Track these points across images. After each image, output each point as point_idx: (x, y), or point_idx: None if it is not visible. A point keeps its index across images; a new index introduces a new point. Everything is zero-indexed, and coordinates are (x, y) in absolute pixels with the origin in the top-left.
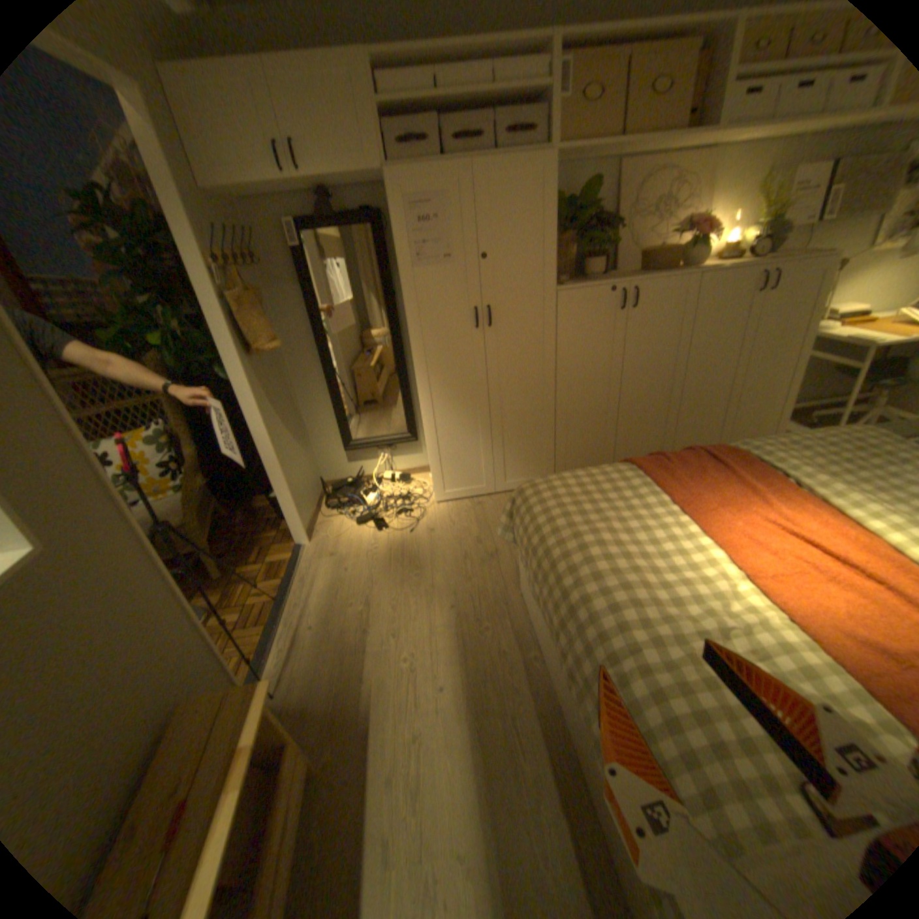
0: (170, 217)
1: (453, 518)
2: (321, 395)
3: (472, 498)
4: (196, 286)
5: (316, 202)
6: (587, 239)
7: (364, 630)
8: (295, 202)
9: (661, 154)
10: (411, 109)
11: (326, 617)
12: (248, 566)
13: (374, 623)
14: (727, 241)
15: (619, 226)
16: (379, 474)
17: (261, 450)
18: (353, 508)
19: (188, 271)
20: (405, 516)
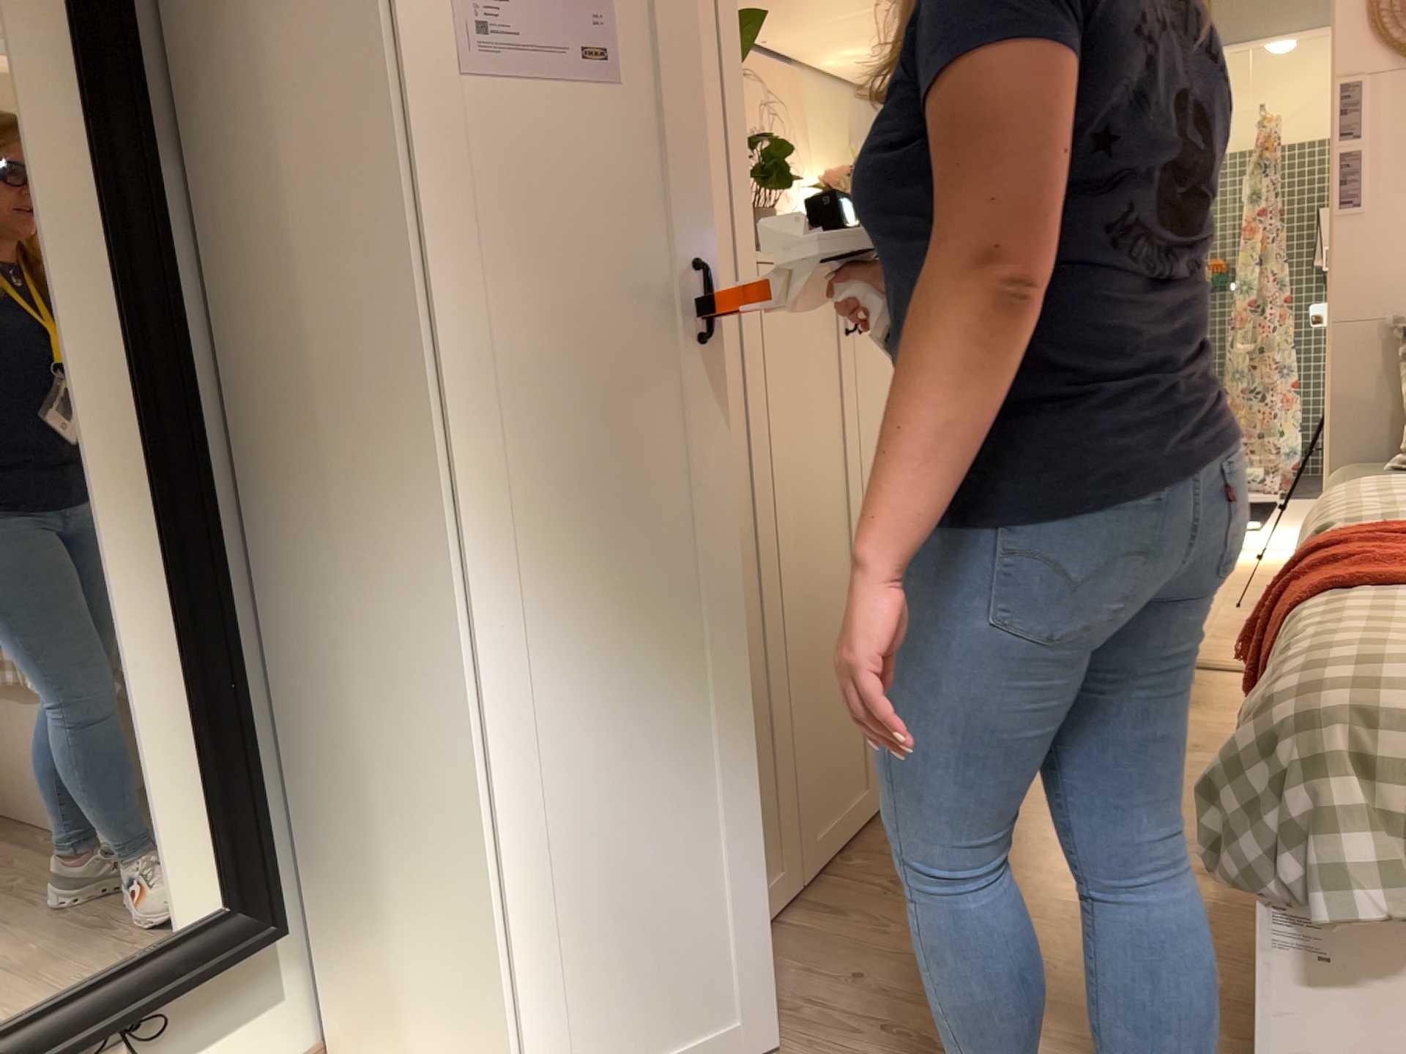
0: None
1: None
2: None
3: None
4: None
5: None
6: None
7: None
8: None
9: None
10: None
11: None
12: None
13: None
14: None
15: None
16: None
17: None
18: None
19: None
20: None
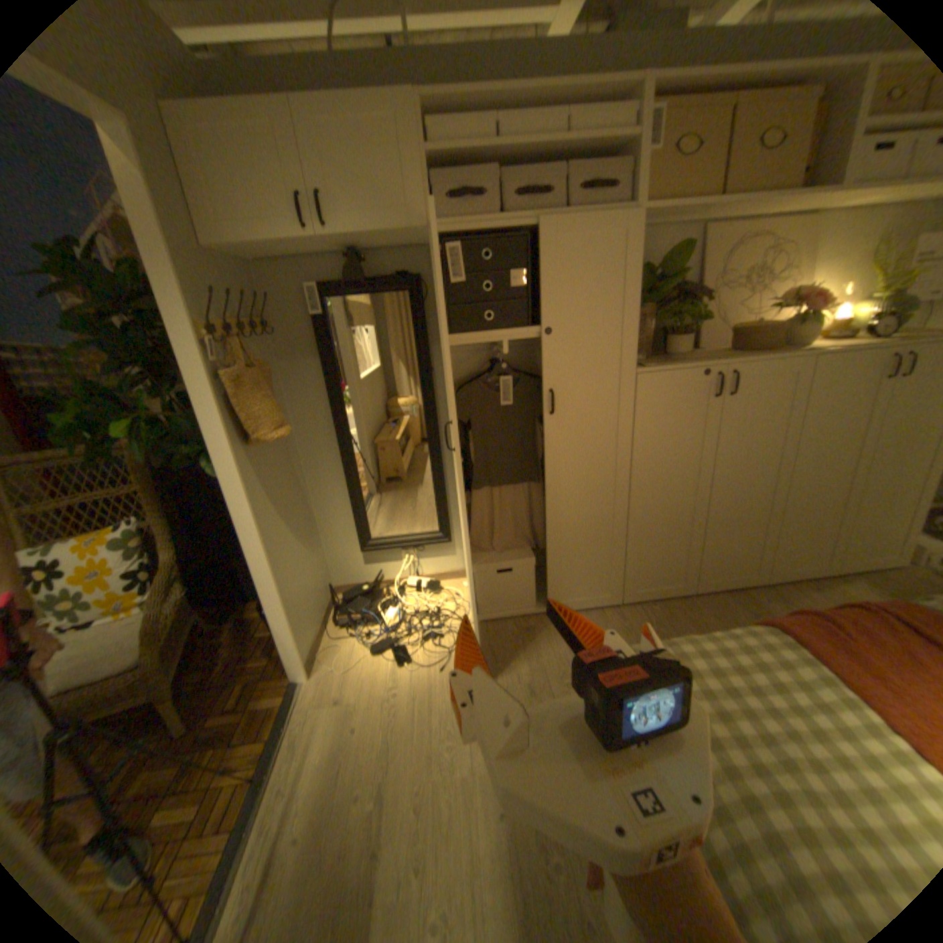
0: (155, 279)
1: (495, 651)
2: (336, 485)
3: (518, 620)
4: (183, 362)
5: (346, 266)
6: (667, 313)
7: (372, 852)
8: (320, 266)
9: (752, 220)
10: (465, 162)
11: (320, 819)
12: (223, 716)
13: (387, 840)
14: (829, 318)
15: (705, 299)
16: (401, 579)
17: (252, 565)
18: (366, 627)
19: (173, 345)
20: (432, 643)
